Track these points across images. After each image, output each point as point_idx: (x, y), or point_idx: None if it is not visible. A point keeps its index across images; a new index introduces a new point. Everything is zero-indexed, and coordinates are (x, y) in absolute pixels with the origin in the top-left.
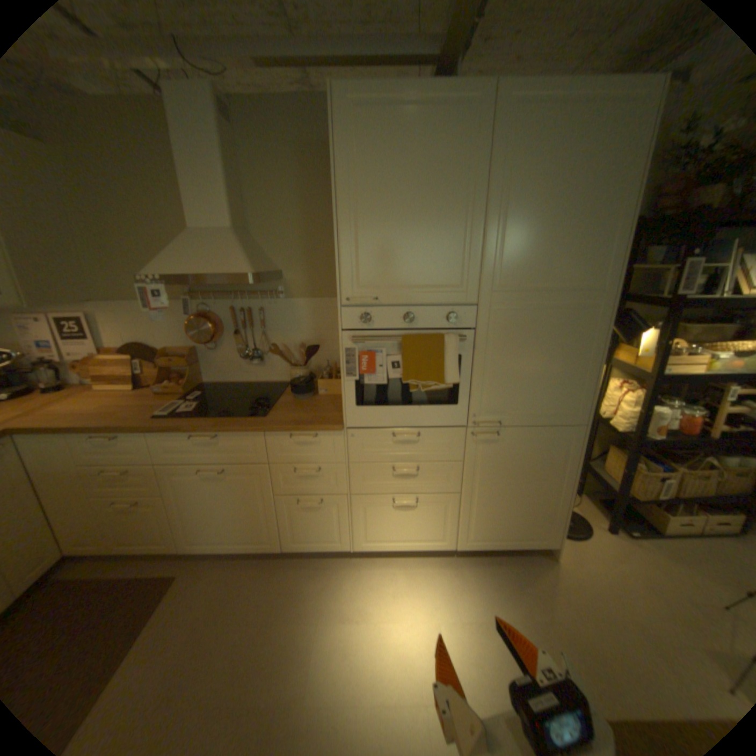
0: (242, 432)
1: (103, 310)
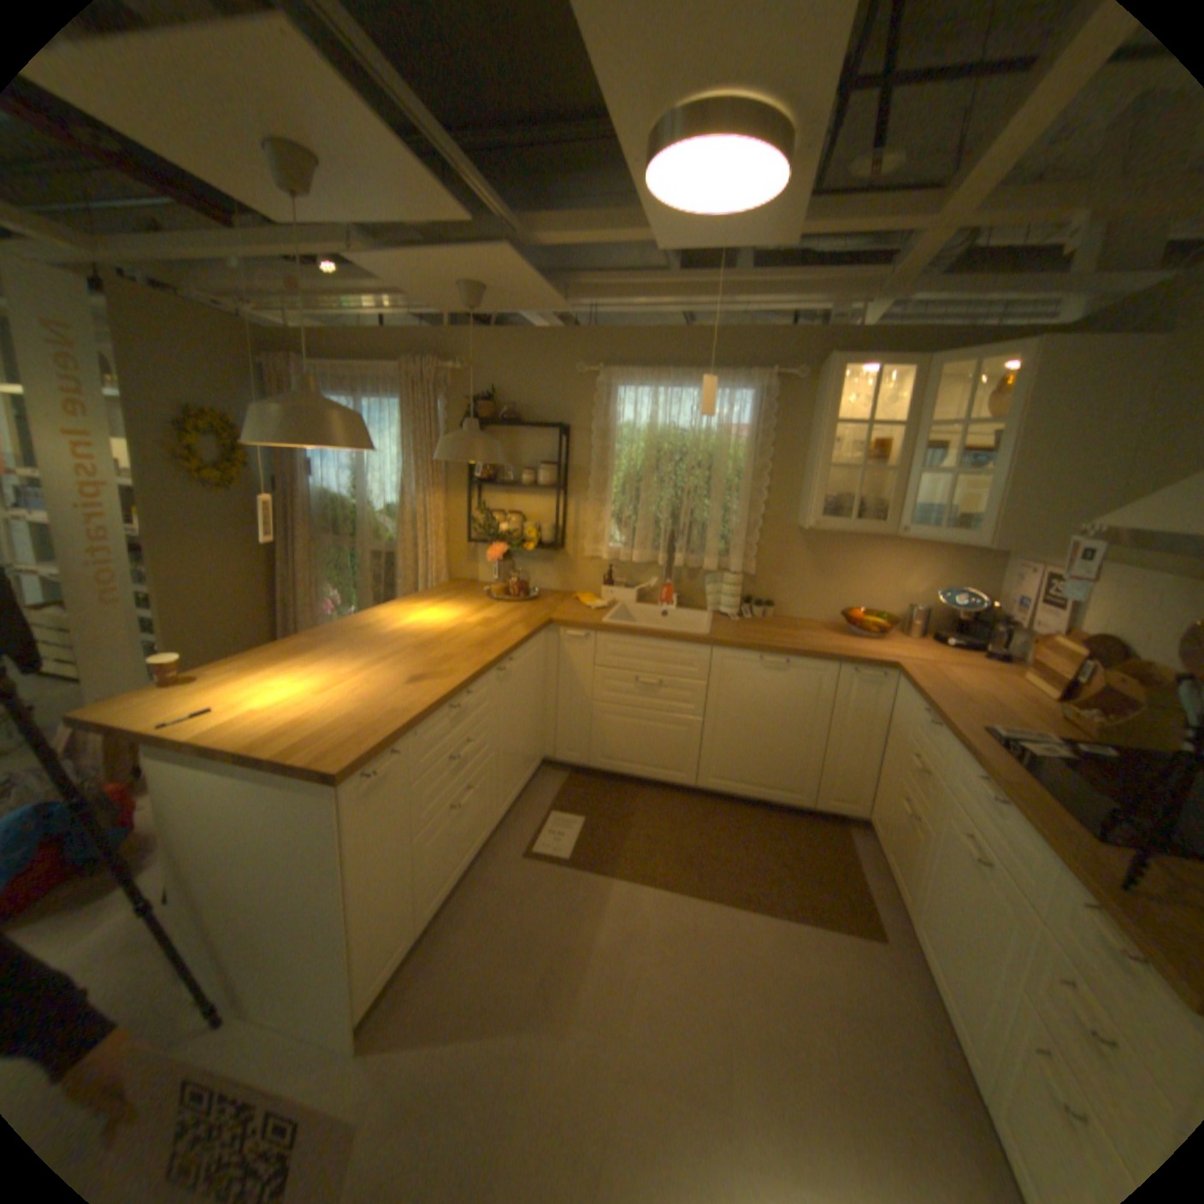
0: (1033, 827)
1: (1110, 576)
